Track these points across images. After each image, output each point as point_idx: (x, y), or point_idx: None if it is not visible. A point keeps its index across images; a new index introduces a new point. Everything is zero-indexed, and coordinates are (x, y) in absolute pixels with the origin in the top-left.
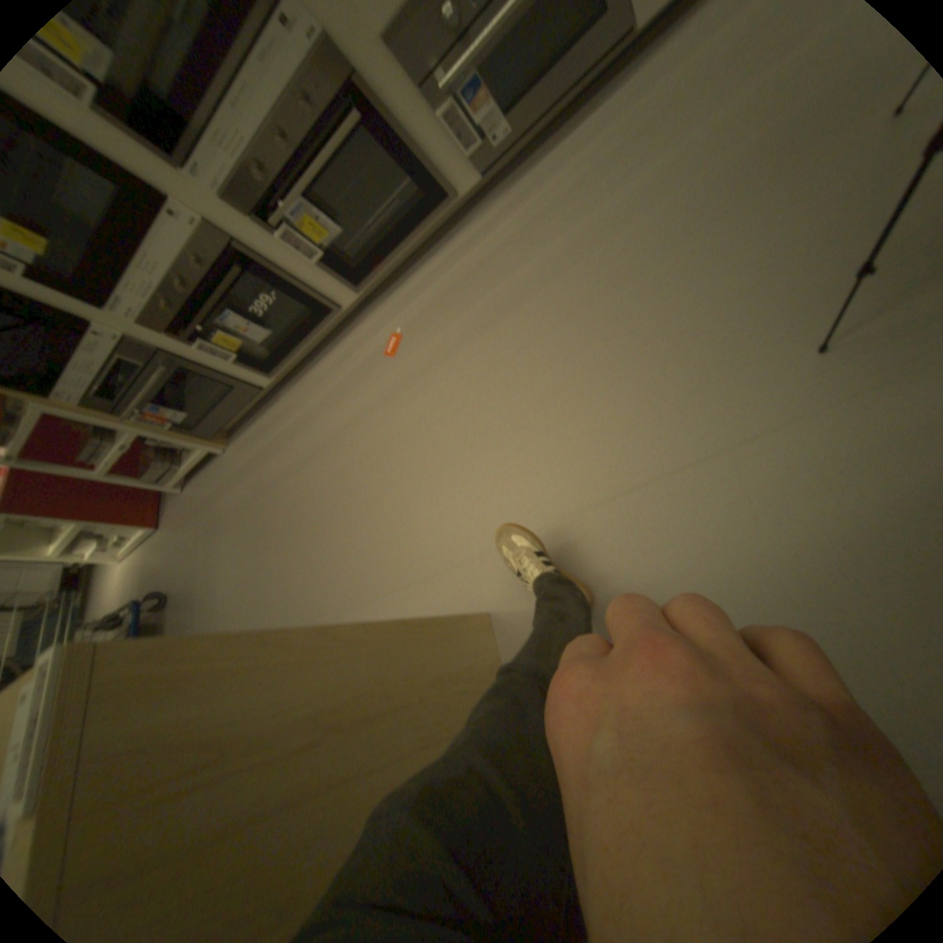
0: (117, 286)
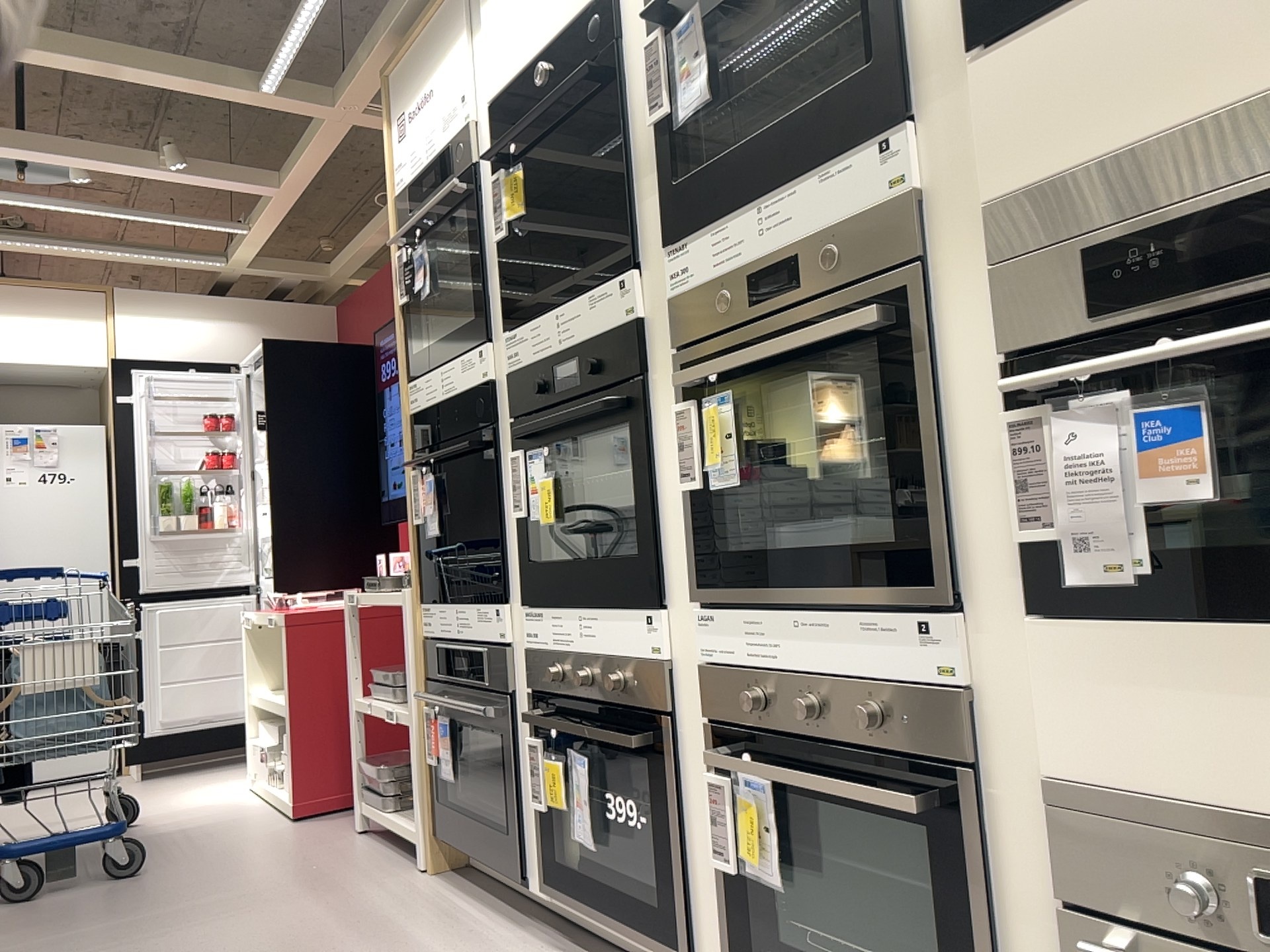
0: (551, 605)
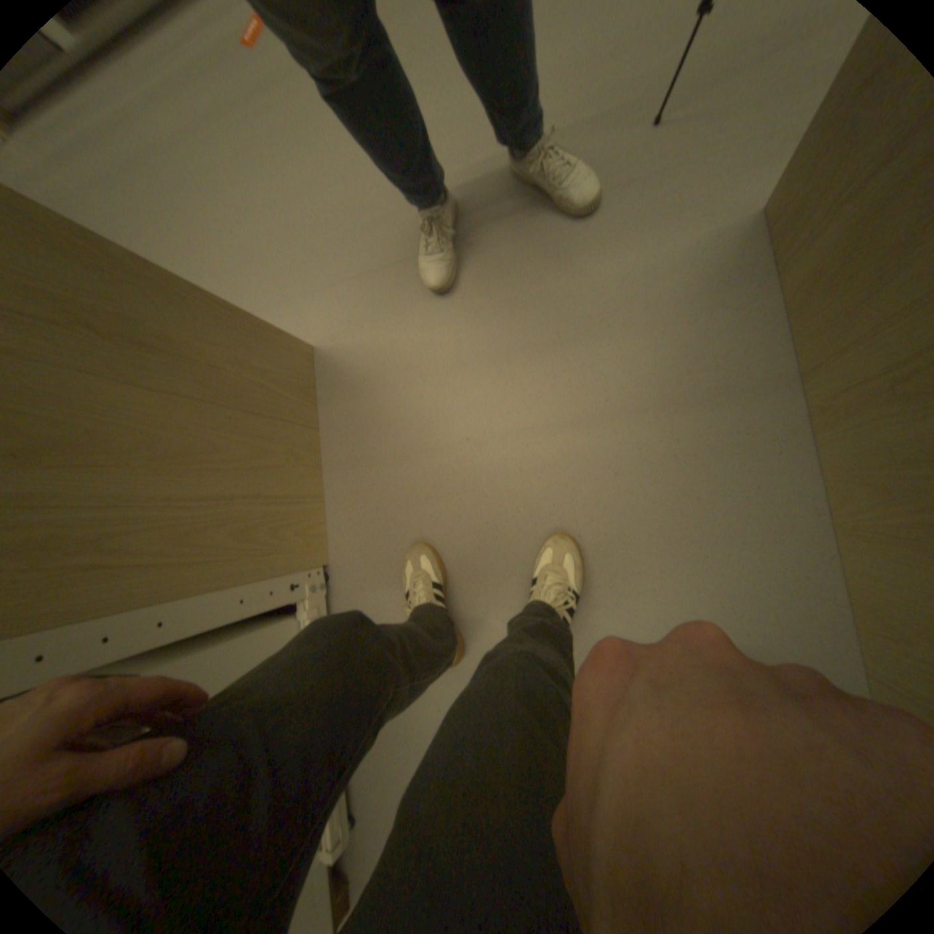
0: None
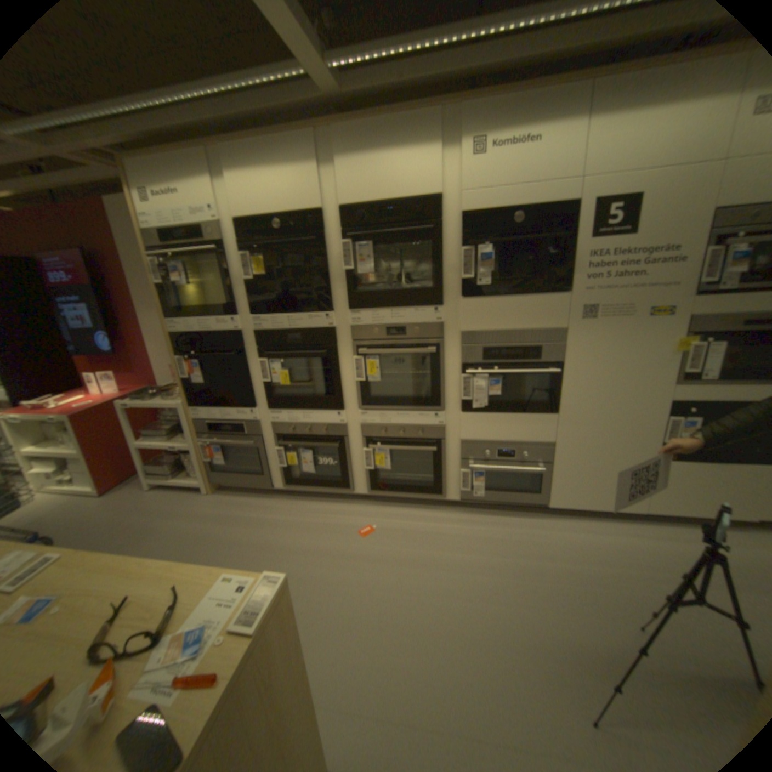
0: (286, 411)
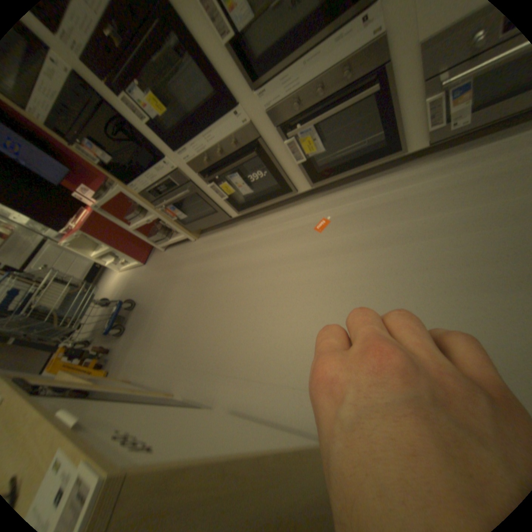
0: (187, 139)
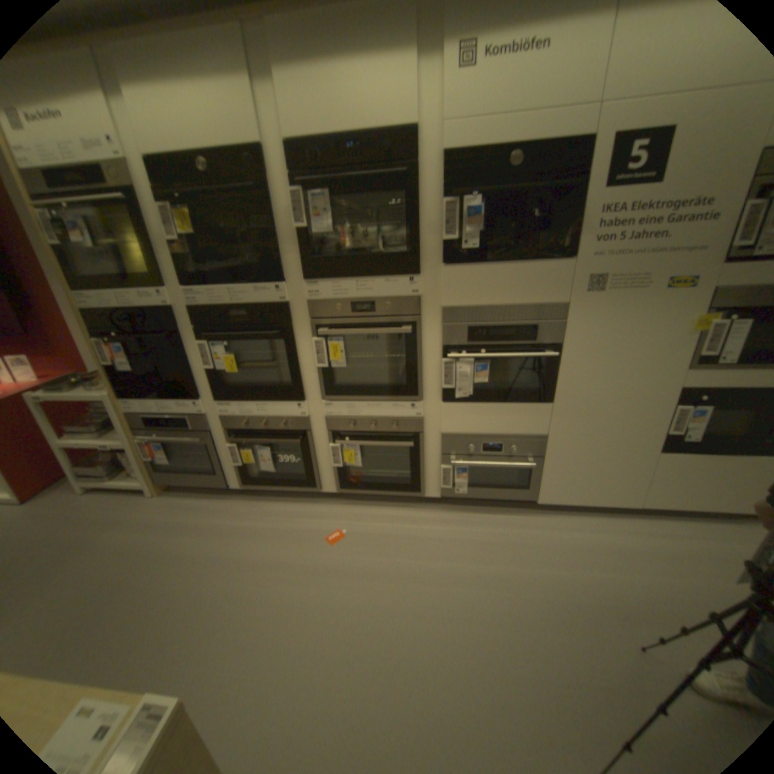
0: (236, 401)
